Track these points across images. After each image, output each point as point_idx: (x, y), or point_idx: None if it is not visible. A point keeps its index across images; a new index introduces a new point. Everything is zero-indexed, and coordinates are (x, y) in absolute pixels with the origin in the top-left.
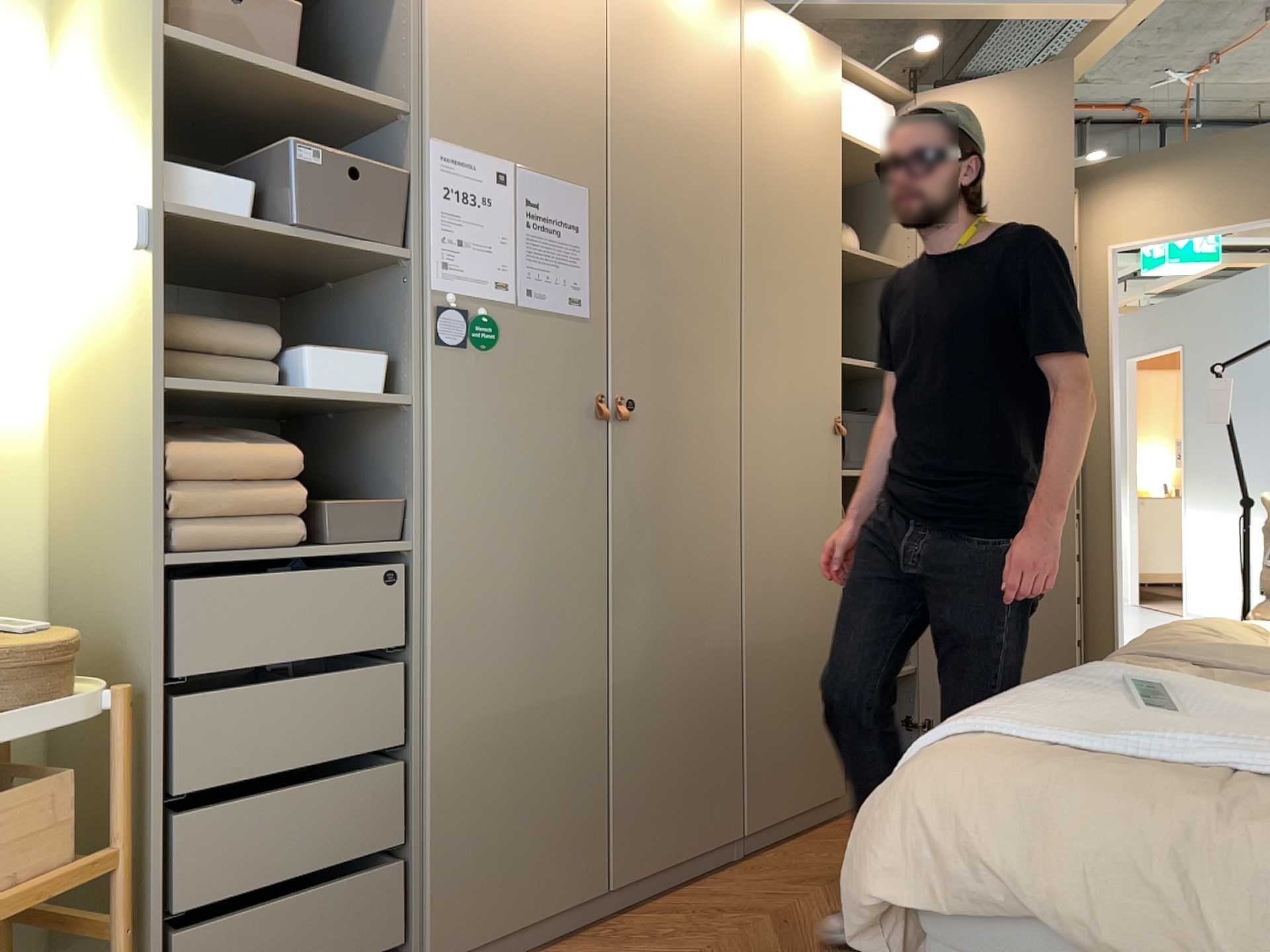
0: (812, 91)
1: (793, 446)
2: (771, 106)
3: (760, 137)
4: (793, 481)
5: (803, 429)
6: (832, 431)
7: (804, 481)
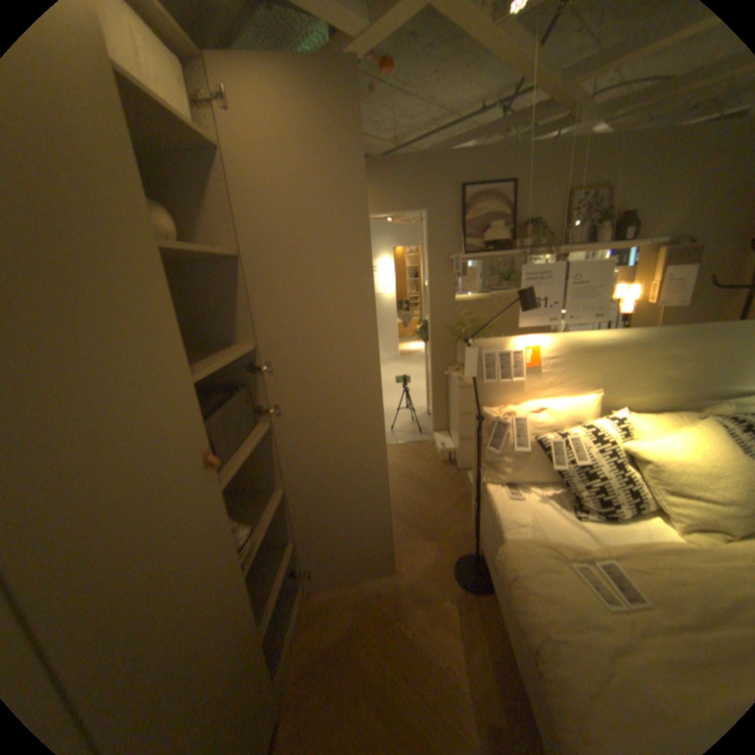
0: None
1: (157, 547)
2: None
3: None
4: (169, 583)
5: (165, 511)
6: (201, 472)
7: (182, 564)
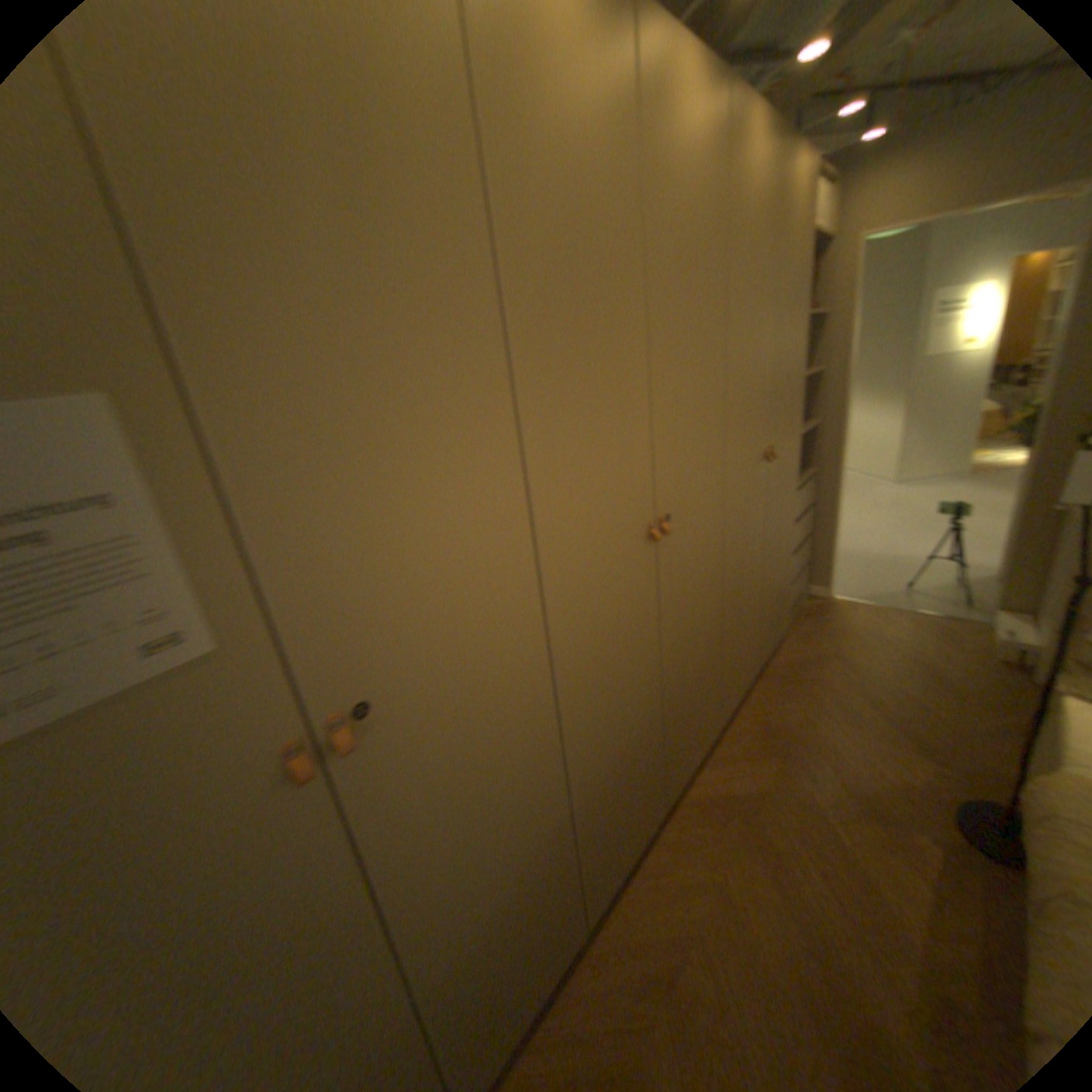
0: (592, 76)
1: (604, 589)
2: (528, 112)
3: (516, 177)
4: (607, 623)
5: (614, 564)
6: (643, 544)
7: (618, 615)
